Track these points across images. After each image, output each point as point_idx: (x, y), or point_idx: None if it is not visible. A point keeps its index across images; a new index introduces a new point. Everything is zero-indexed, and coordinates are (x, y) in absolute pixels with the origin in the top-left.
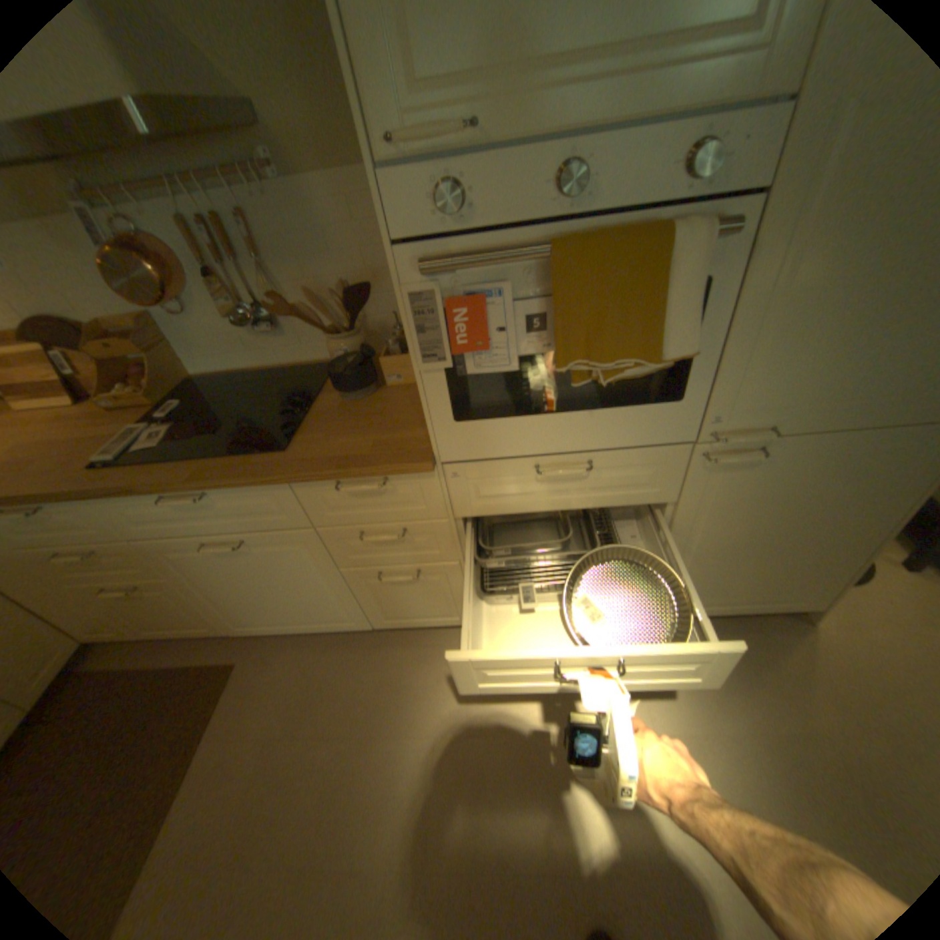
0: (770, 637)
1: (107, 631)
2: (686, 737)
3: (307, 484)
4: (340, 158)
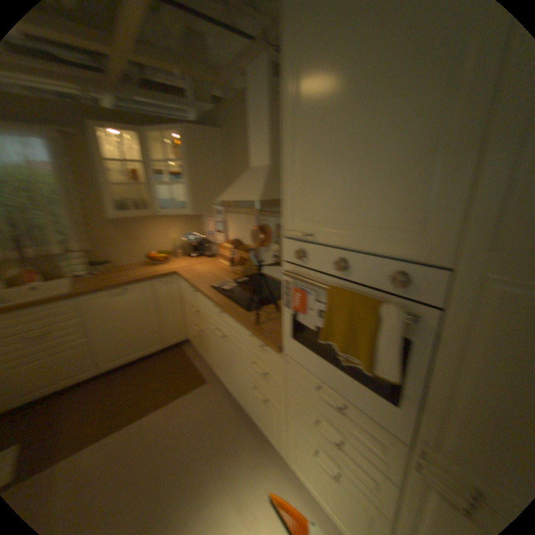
0: None
1: (189, 340)
2: None
3: (243, 329)
4: None
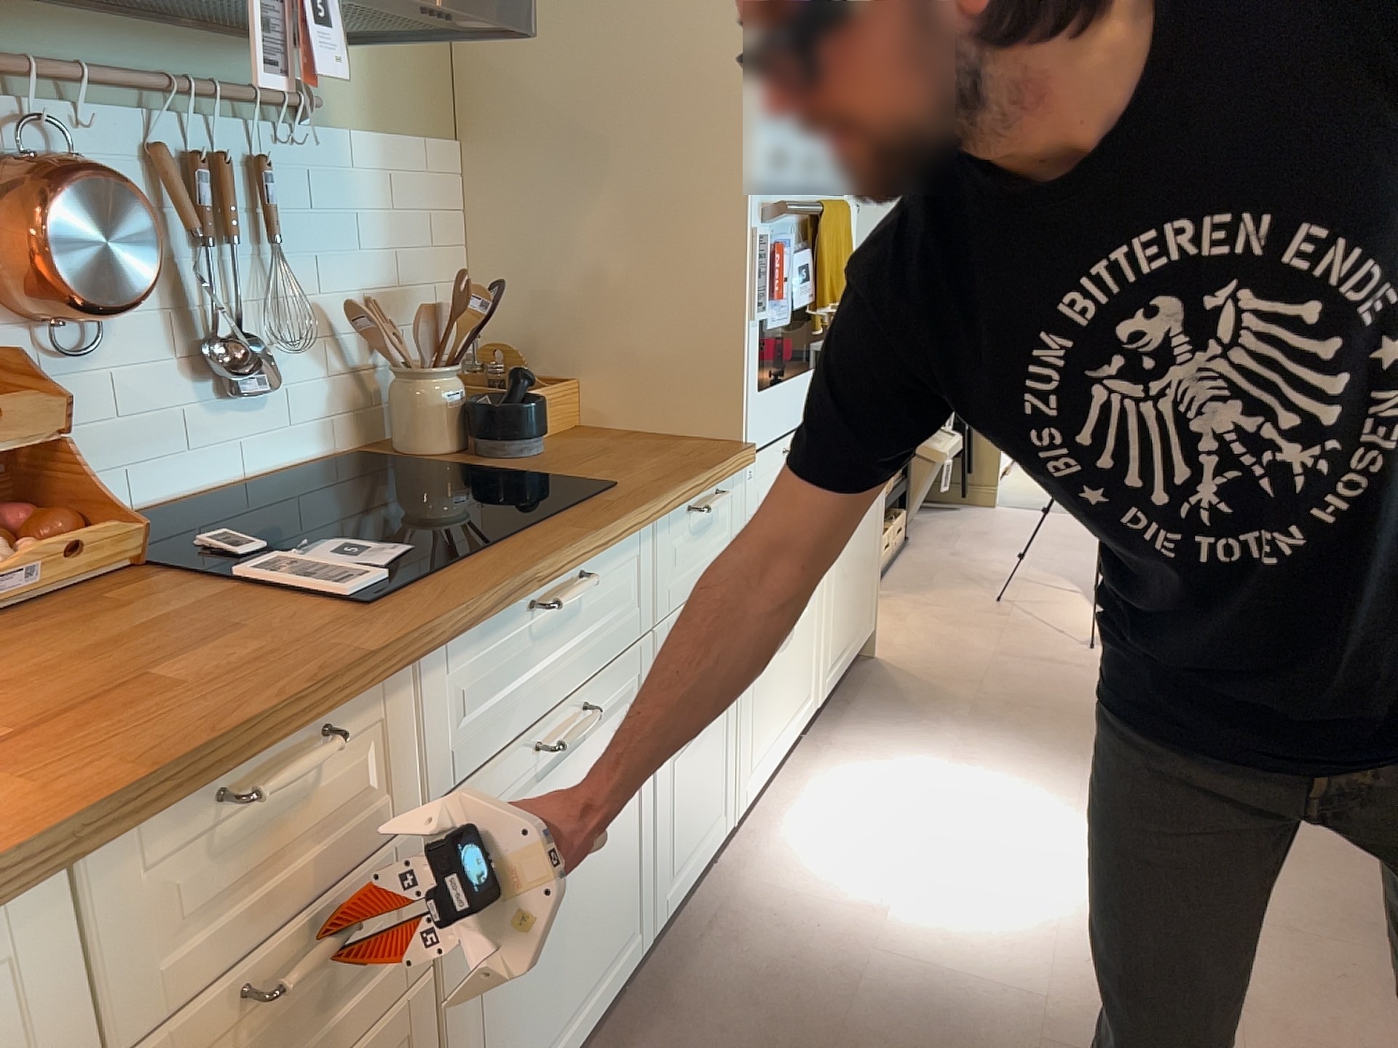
0: (870, 680)
1: None
2: (948, 761)
3: (668, 520)
4: (387, 127)
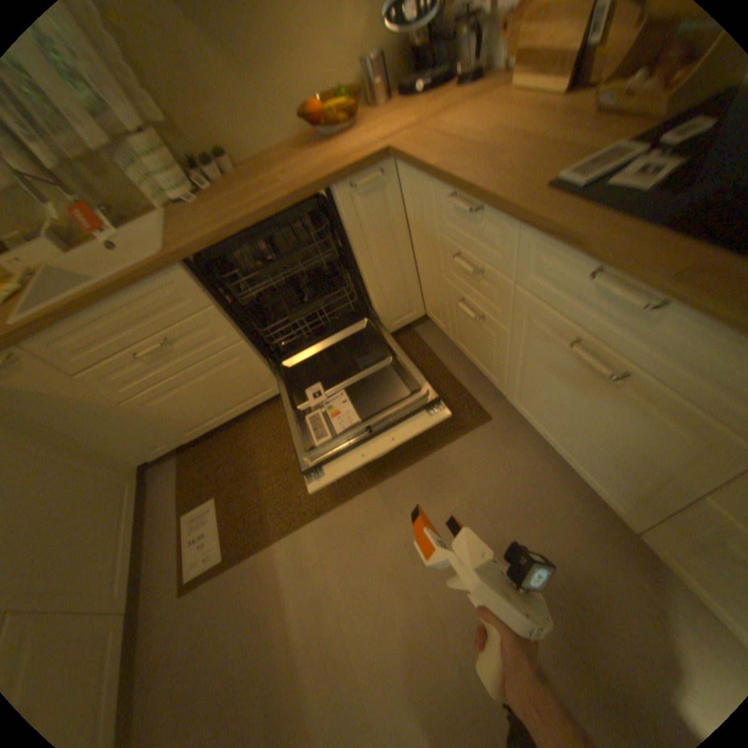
0: None
1: (441, 323)
2: None
3: None
4: None
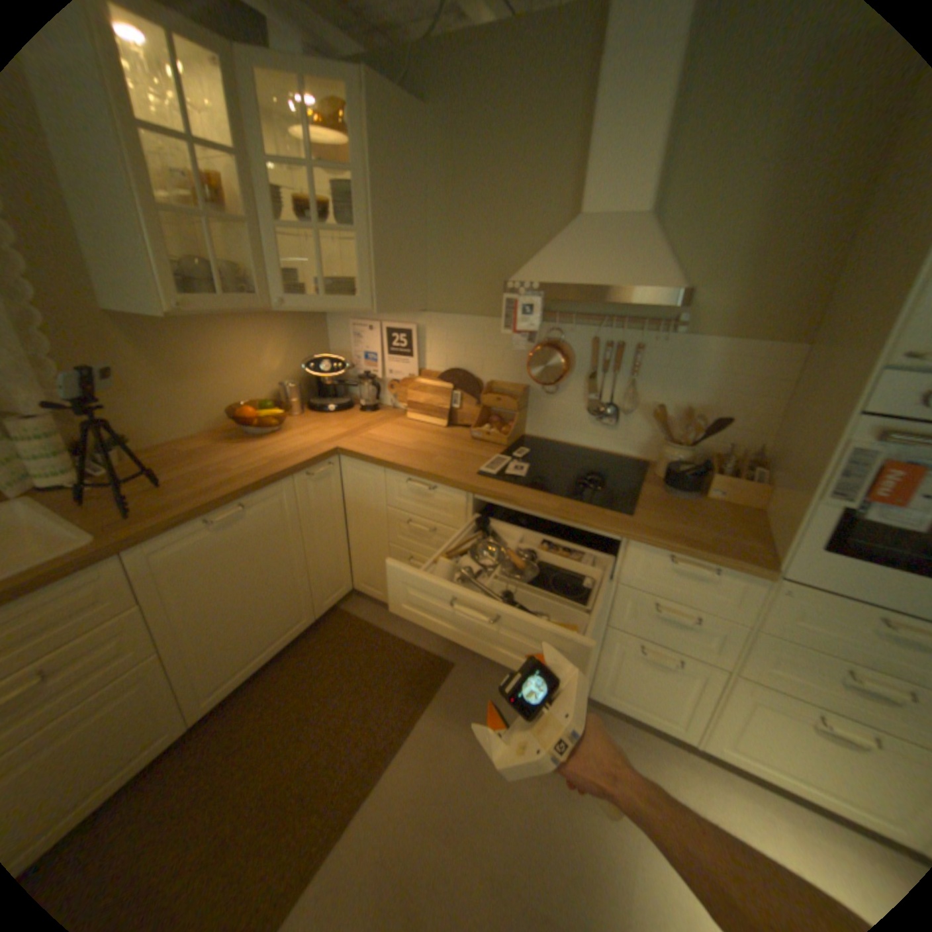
0: None
1: (380, 590)
2: None
3: (646, 548)
4: (742, 334)
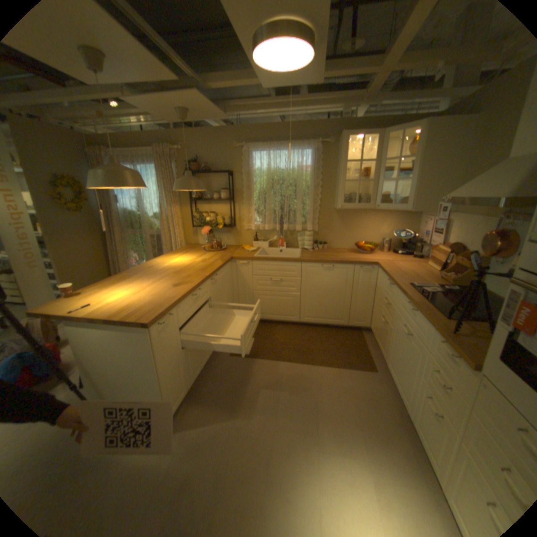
0: None
1: (375, 330)
2: None
3: (438, 334)
4: None
